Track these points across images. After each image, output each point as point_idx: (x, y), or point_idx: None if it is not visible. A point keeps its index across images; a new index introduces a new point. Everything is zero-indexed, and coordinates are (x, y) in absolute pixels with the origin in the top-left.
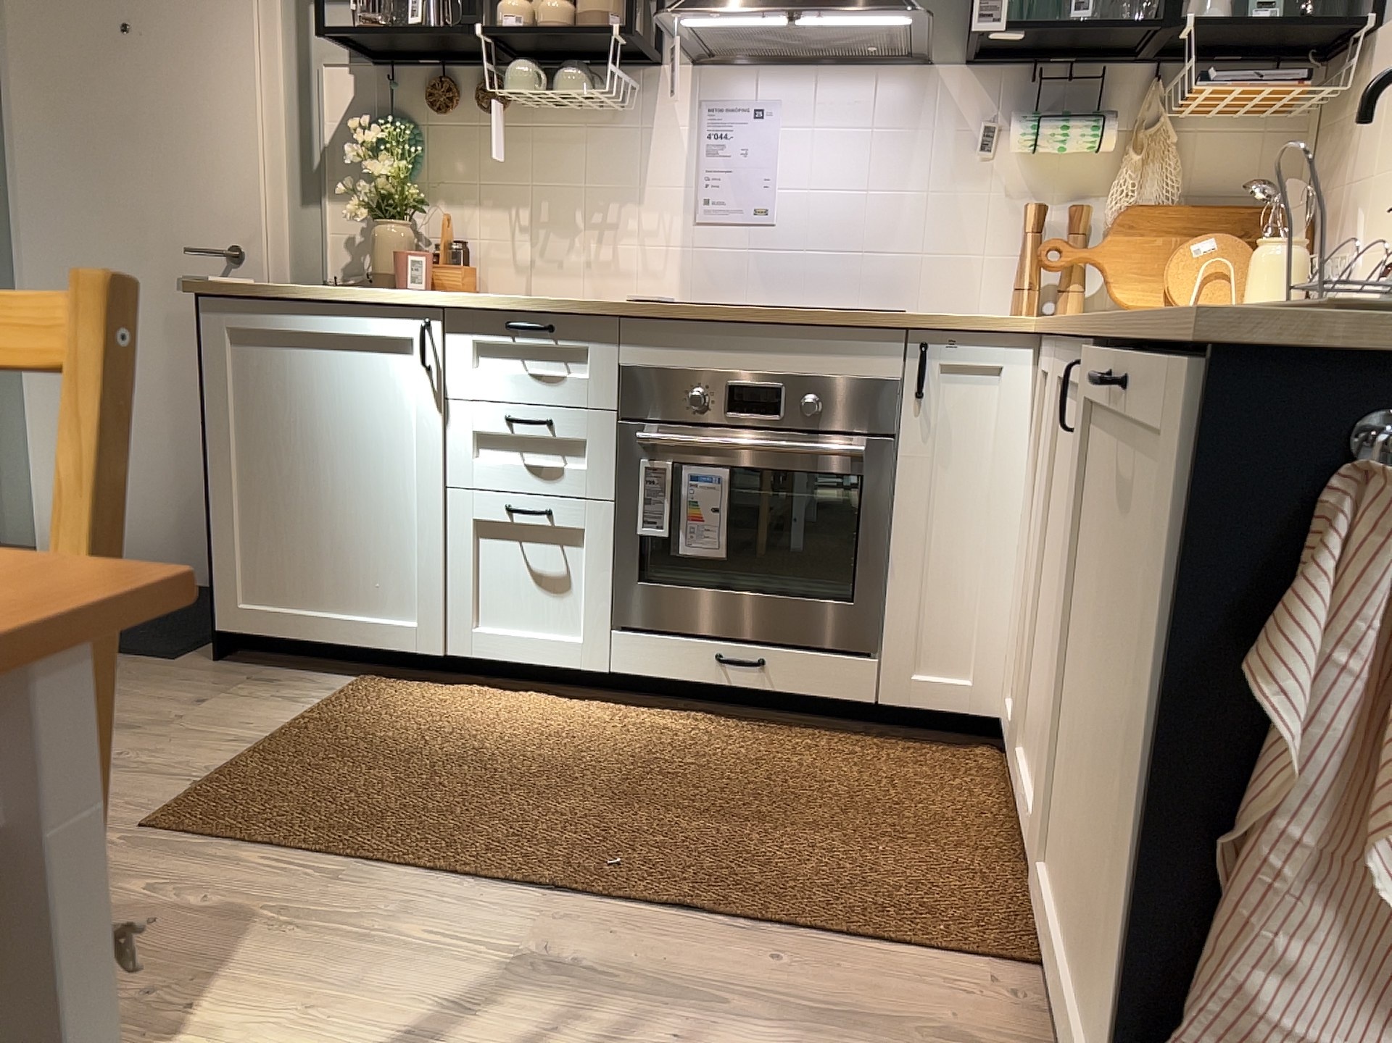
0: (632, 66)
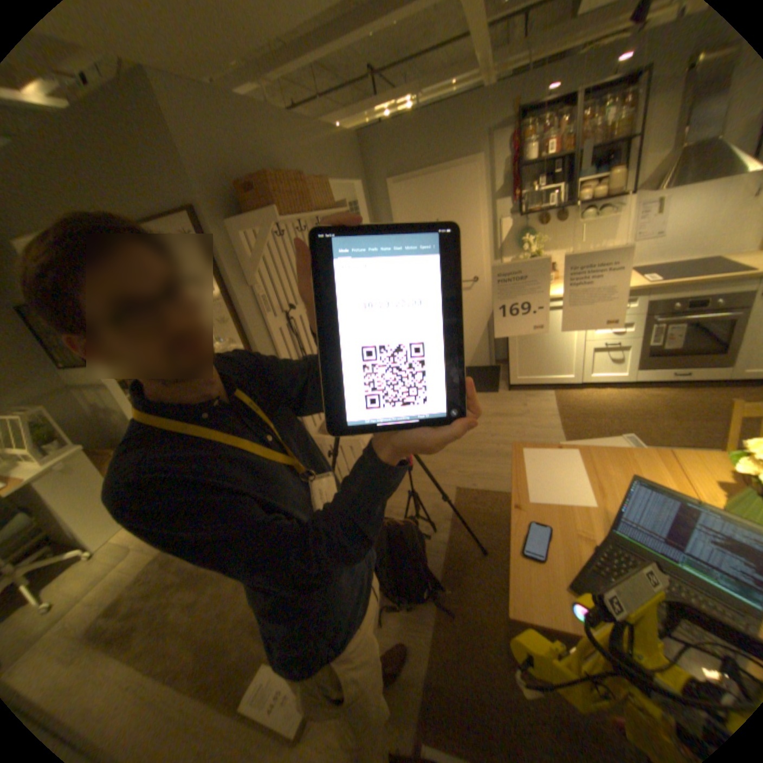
0: (615, 196)
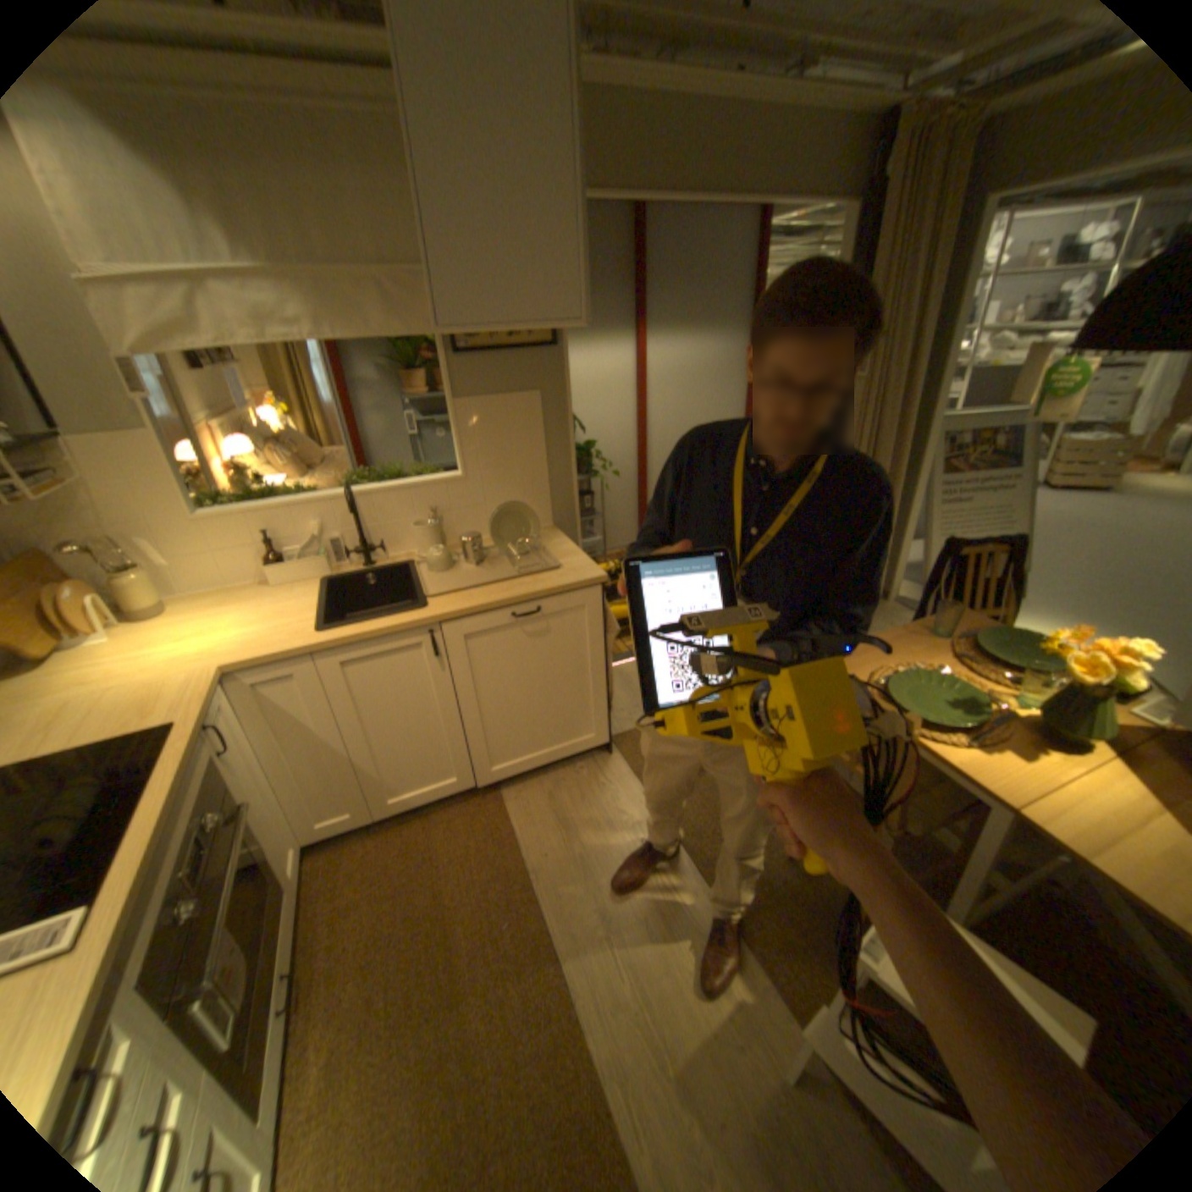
0: None
